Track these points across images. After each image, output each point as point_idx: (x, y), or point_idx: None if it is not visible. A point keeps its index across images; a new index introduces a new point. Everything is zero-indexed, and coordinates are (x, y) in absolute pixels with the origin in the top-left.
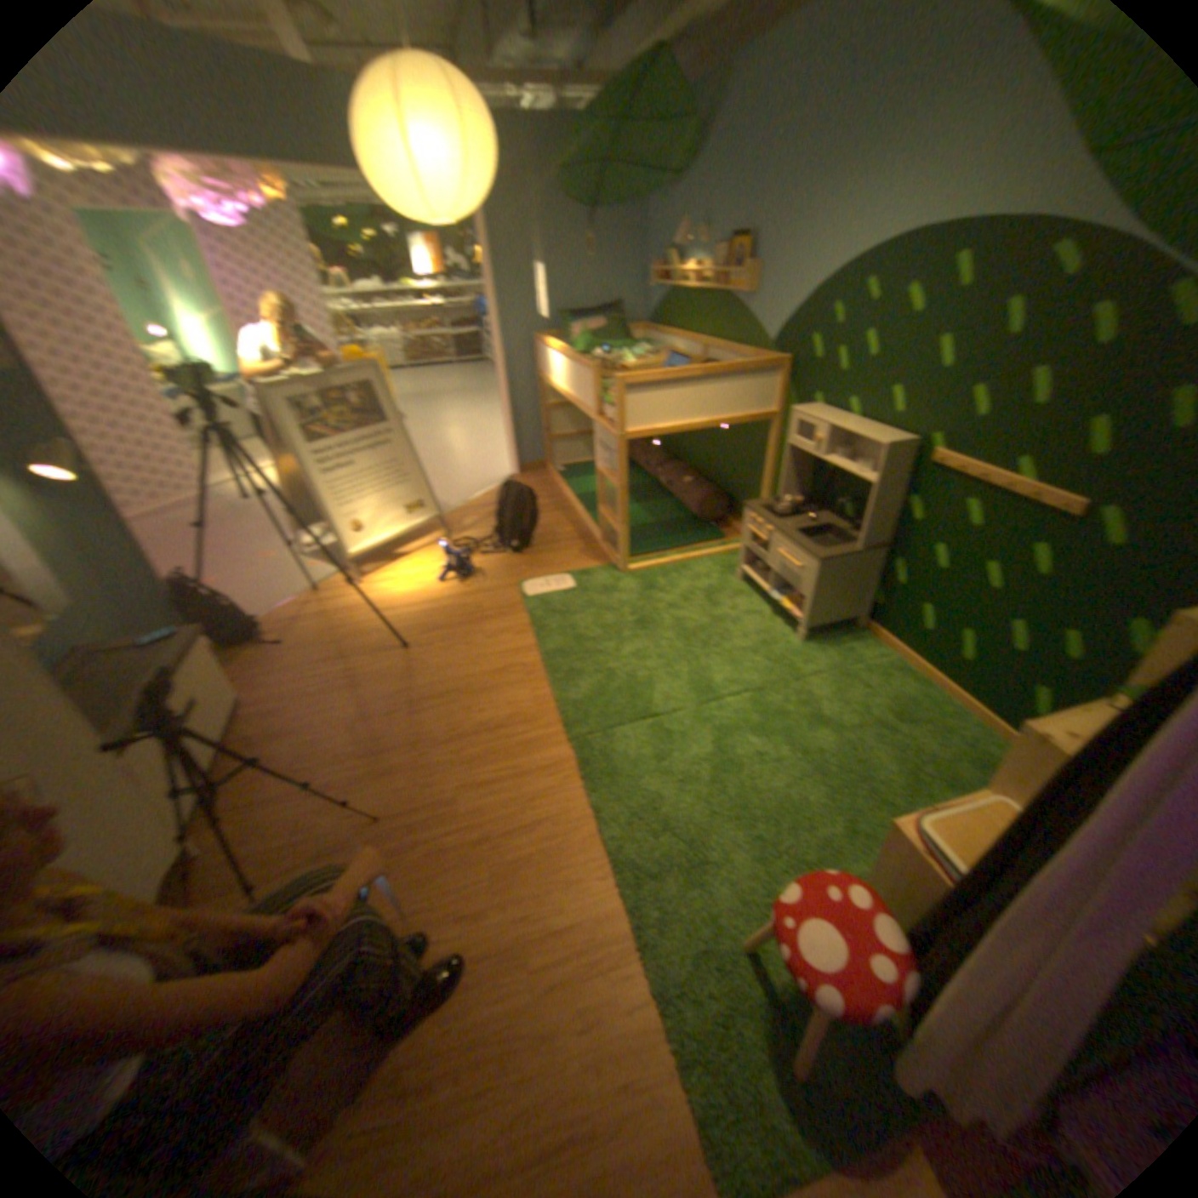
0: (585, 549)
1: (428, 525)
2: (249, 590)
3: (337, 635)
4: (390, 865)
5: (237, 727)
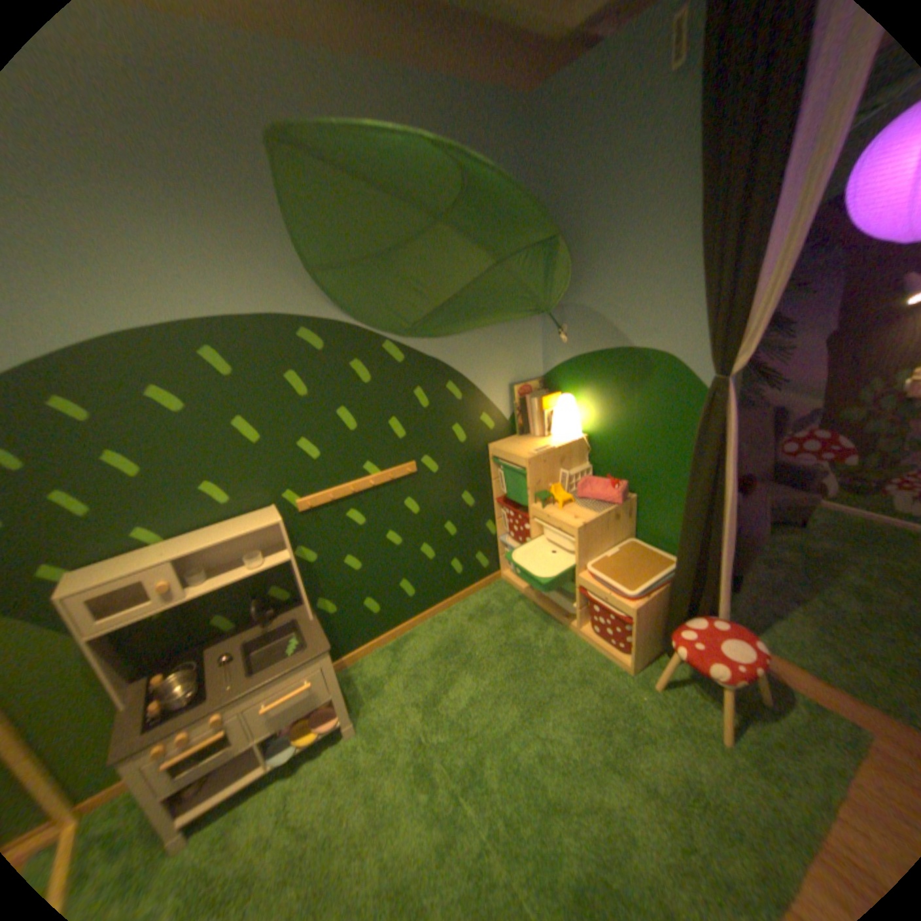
0: None
1: None
2: None
3: None
4: None
5: None
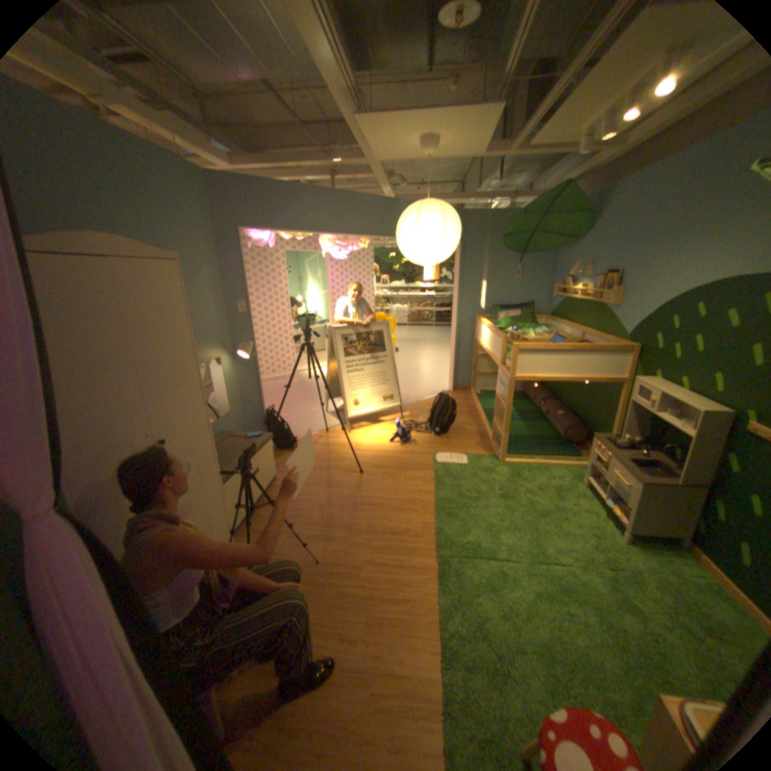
0: (480, 441)
1: (392, 409)
2: (297, 423)
3: (329, 457)
4: (315, 591)
5: (270, 490)
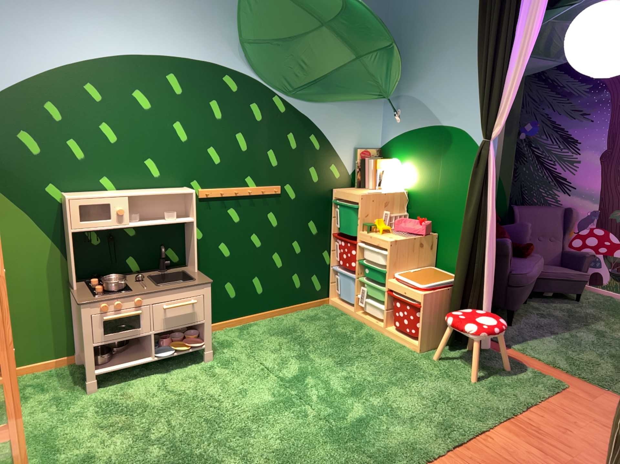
0: None
1: None
2: None
3: None
4: None
5: None
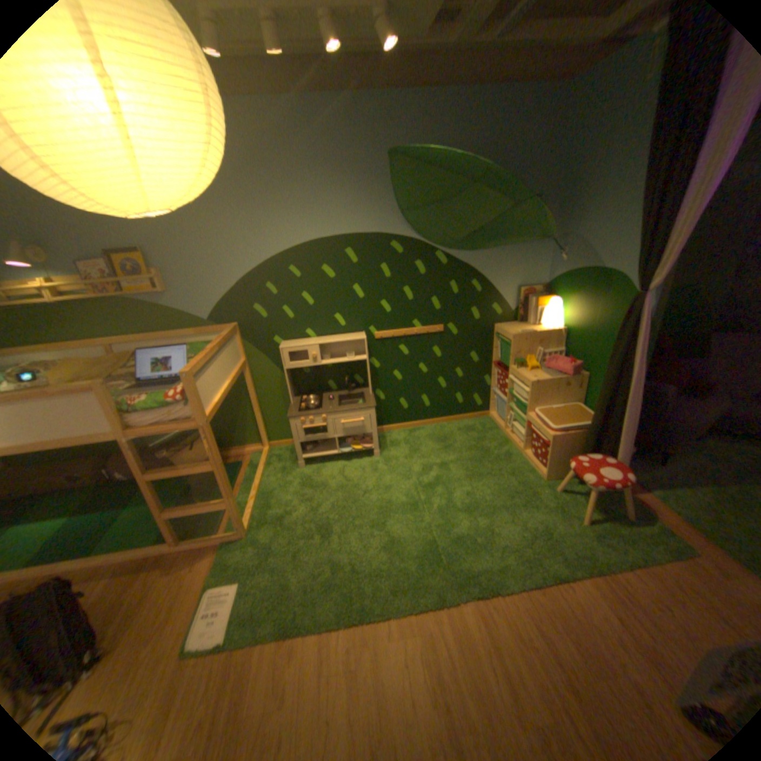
0: (158, 570)
1: None
2: None
3: None
4: None
5: None
